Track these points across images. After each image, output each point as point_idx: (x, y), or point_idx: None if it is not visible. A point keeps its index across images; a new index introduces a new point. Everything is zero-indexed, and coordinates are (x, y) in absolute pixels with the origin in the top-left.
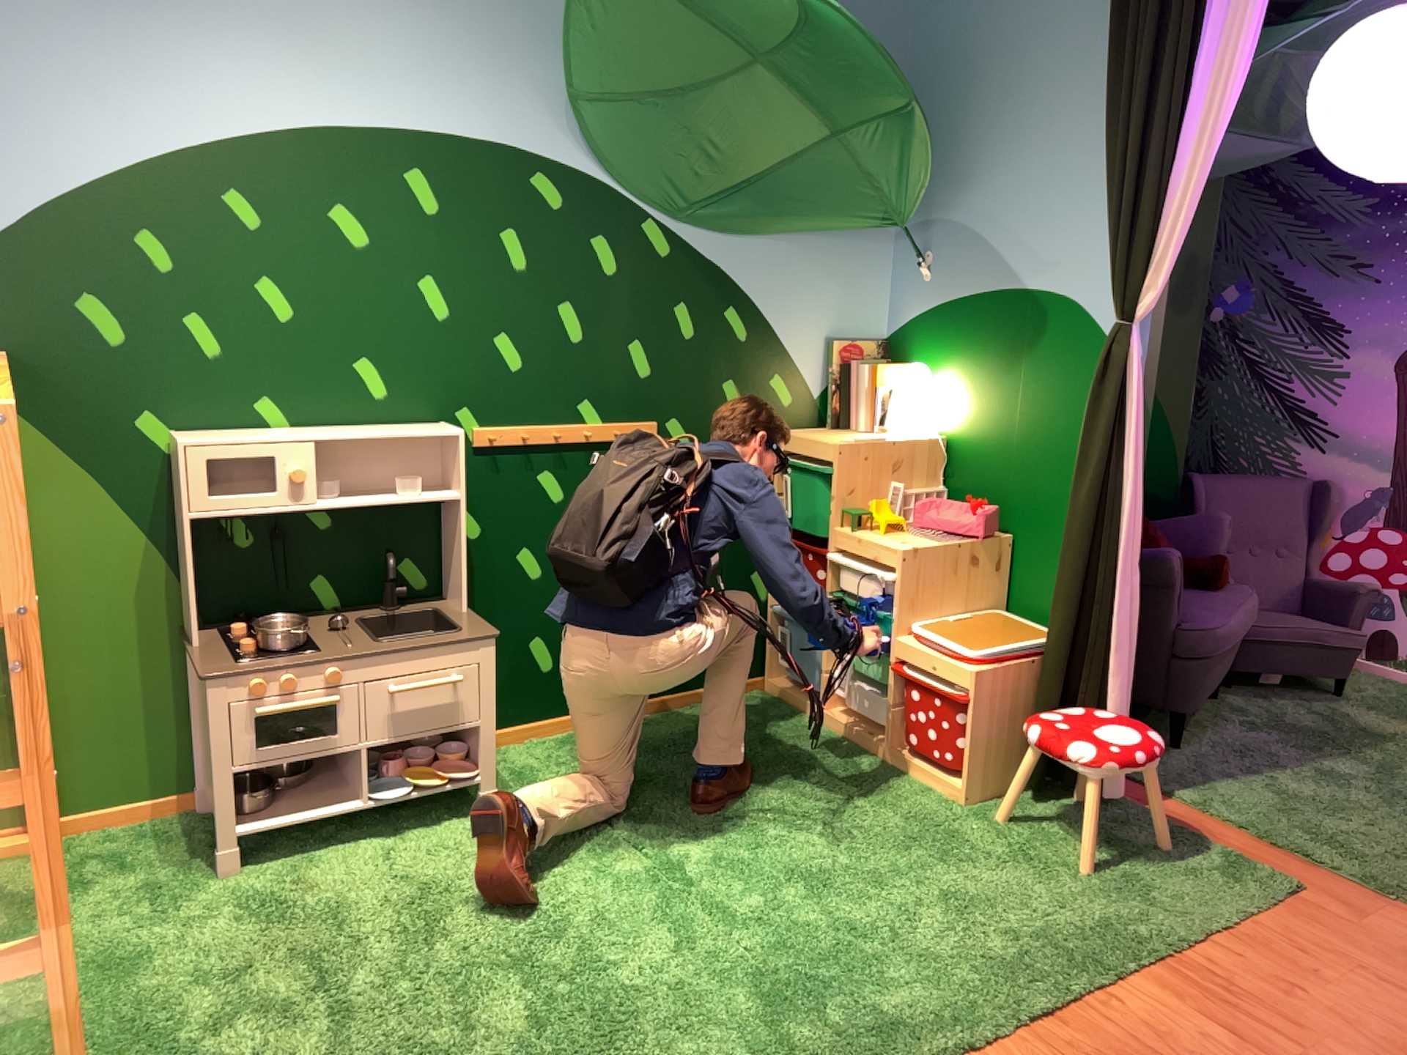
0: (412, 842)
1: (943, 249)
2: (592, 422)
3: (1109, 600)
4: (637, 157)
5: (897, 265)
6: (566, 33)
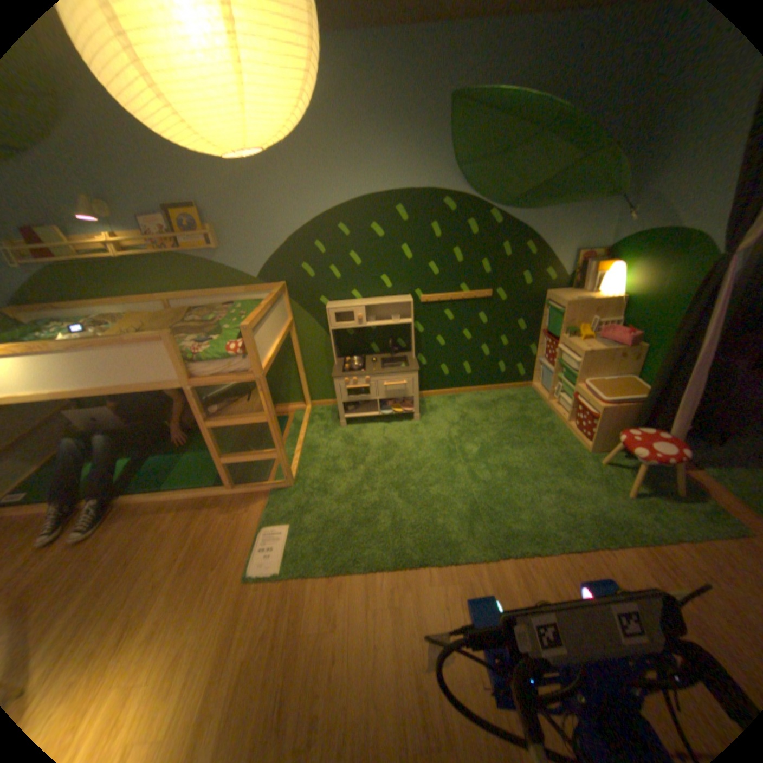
0: (389, 428)
1: (648, 202)
2: (464, 291)
3: (688, 390)
4: (486, 181)
5: (624, 209)
6: (457, 129)
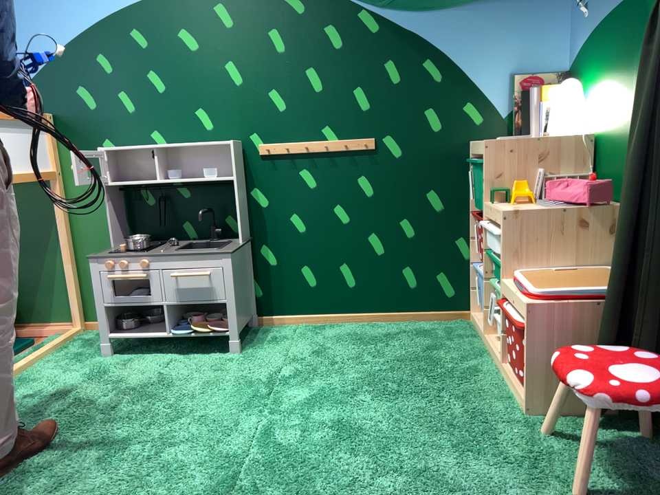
0: (181, 362)
1: None
2: (330, 138)
3: None
4: None
5: (574, 8)
6: None
